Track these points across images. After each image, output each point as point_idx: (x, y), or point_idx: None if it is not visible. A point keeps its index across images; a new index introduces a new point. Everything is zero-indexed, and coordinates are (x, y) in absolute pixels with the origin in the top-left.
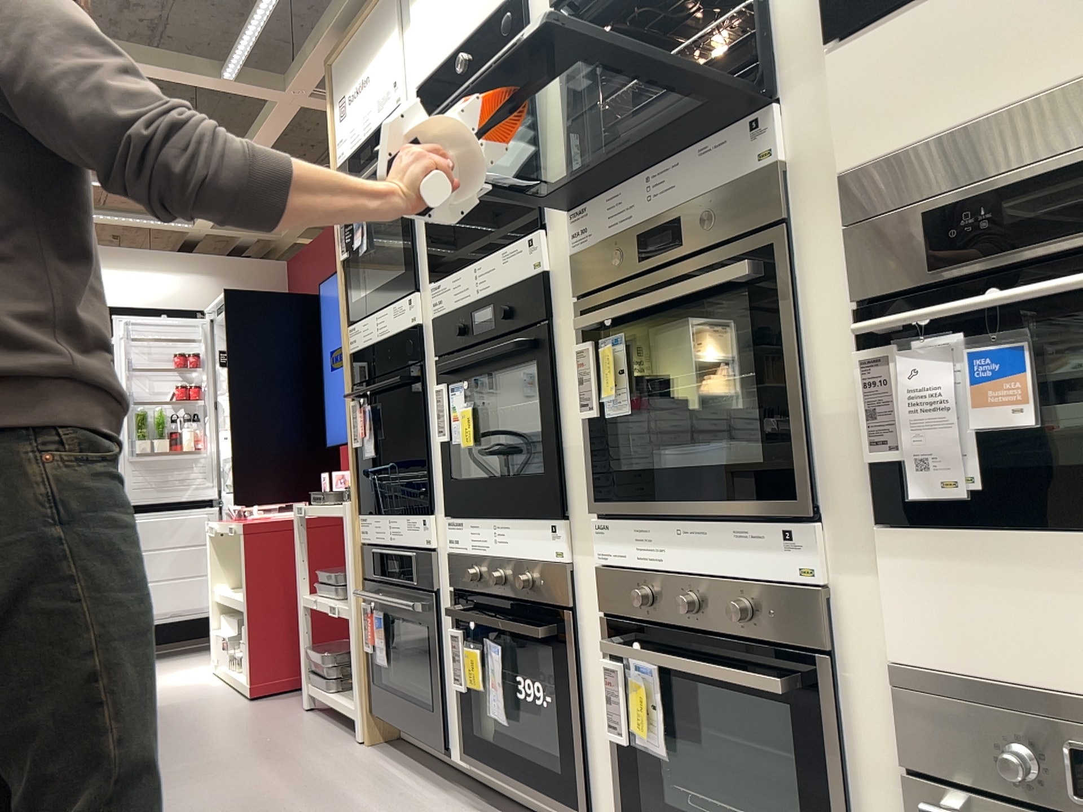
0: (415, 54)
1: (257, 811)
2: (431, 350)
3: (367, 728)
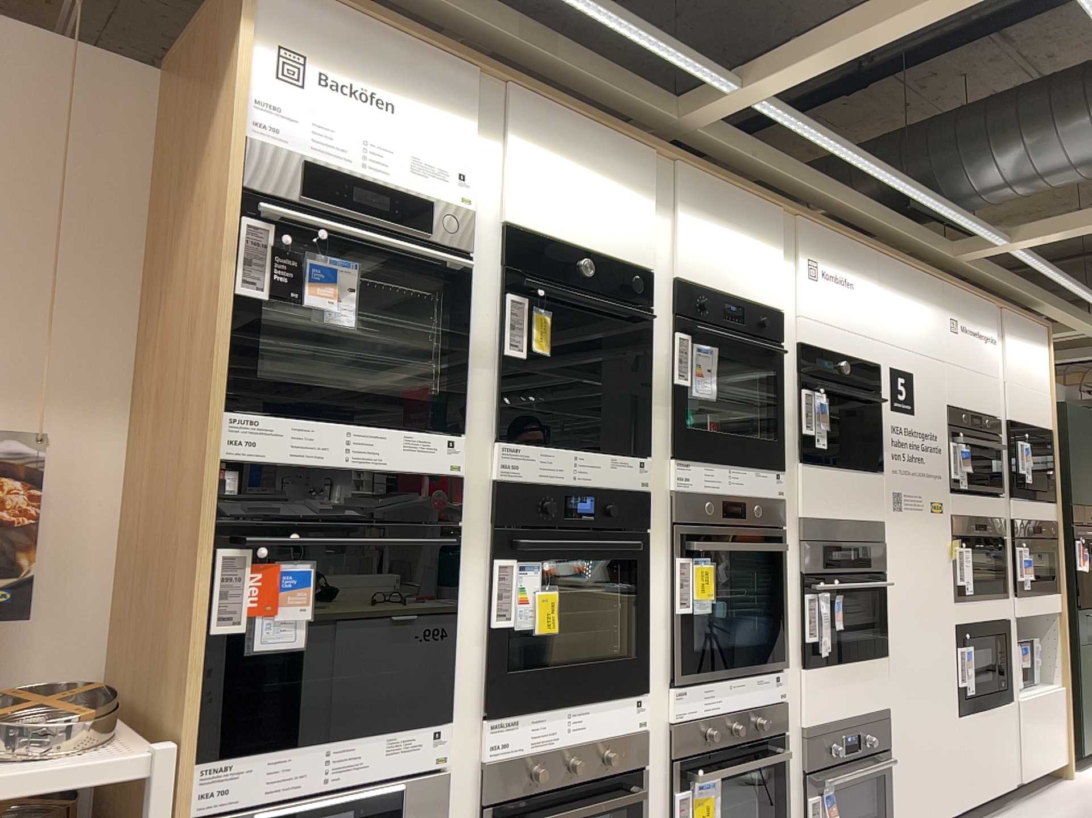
0: (512, 194)
1: None
2: (479, 509)
3: None
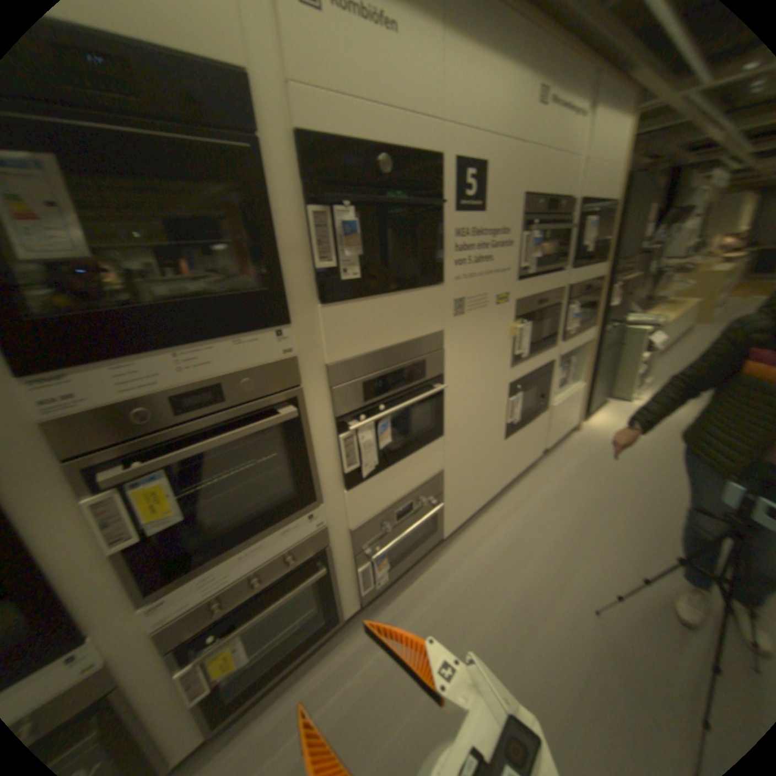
0: None
1: None
2: None
3: None
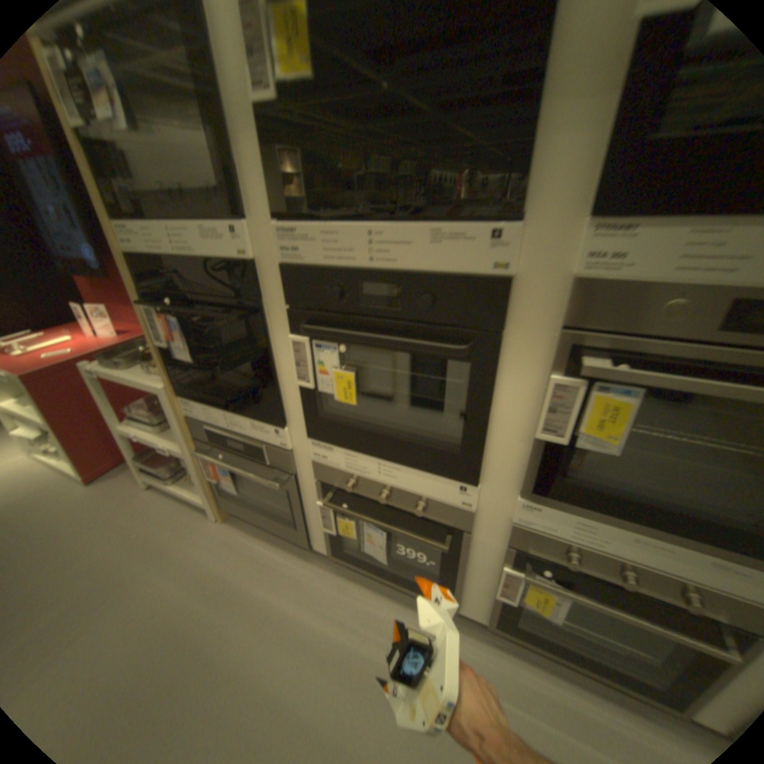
0: None
1: (184, 637)
2: (275, 291)
3: (220, 515)
